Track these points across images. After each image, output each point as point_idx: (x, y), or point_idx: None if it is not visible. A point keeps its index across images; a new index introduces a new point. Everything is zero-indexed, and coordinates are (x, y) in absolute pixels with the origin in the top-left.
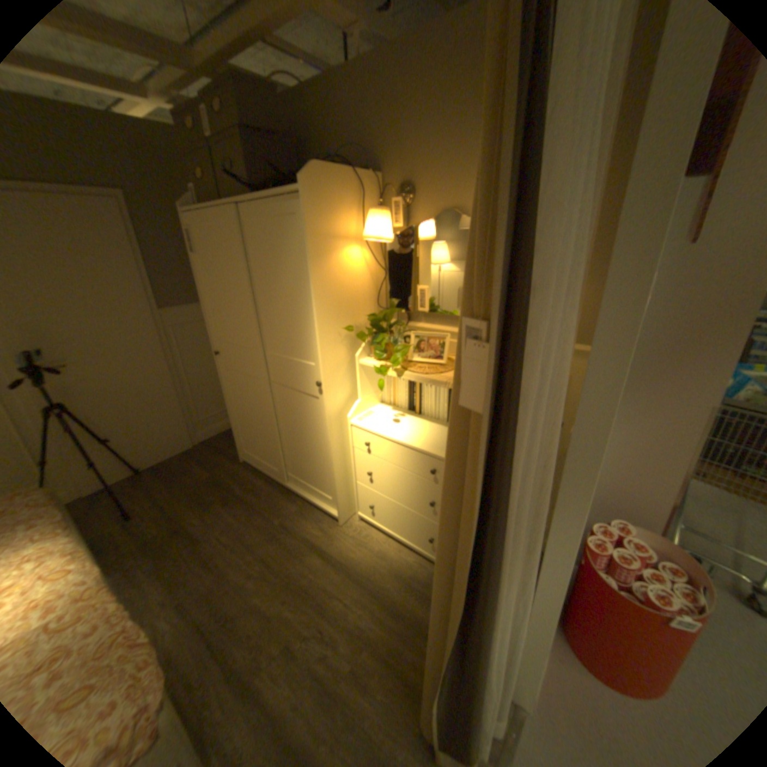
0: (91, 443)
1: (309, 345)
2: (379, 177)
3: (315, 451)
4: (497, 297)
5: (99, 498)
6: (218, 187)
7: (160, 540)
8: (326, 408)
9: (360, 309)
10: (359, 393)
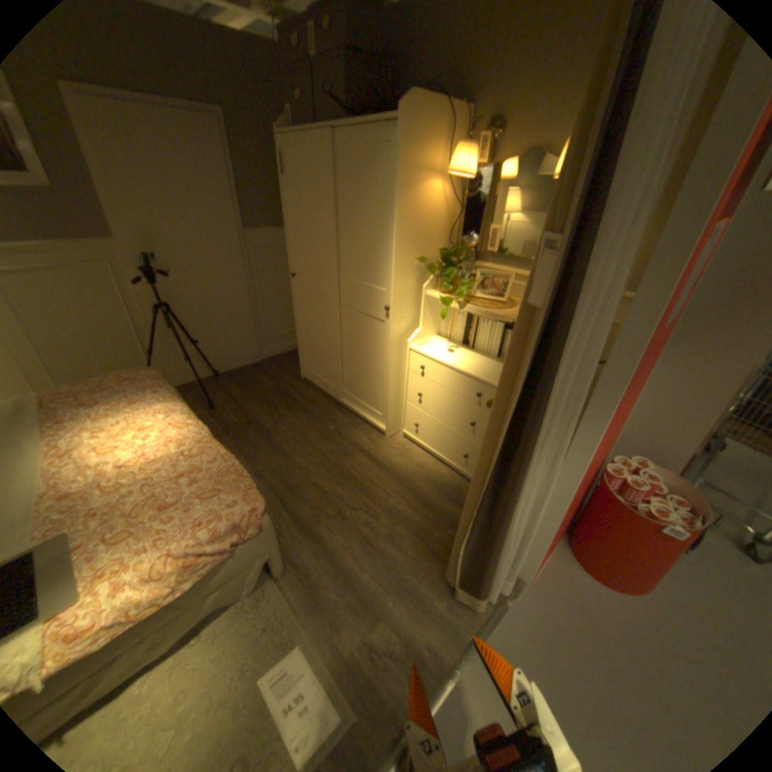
0: (186, 342)
1: (383, 271)
2: (472, 109)
3: (374, 371)
4: (574, 217)
5: (190, 389)
6: (316, 111)
7: (240, 426)
8: (391, 332)
9: (433, 243)
10: (421, 323)
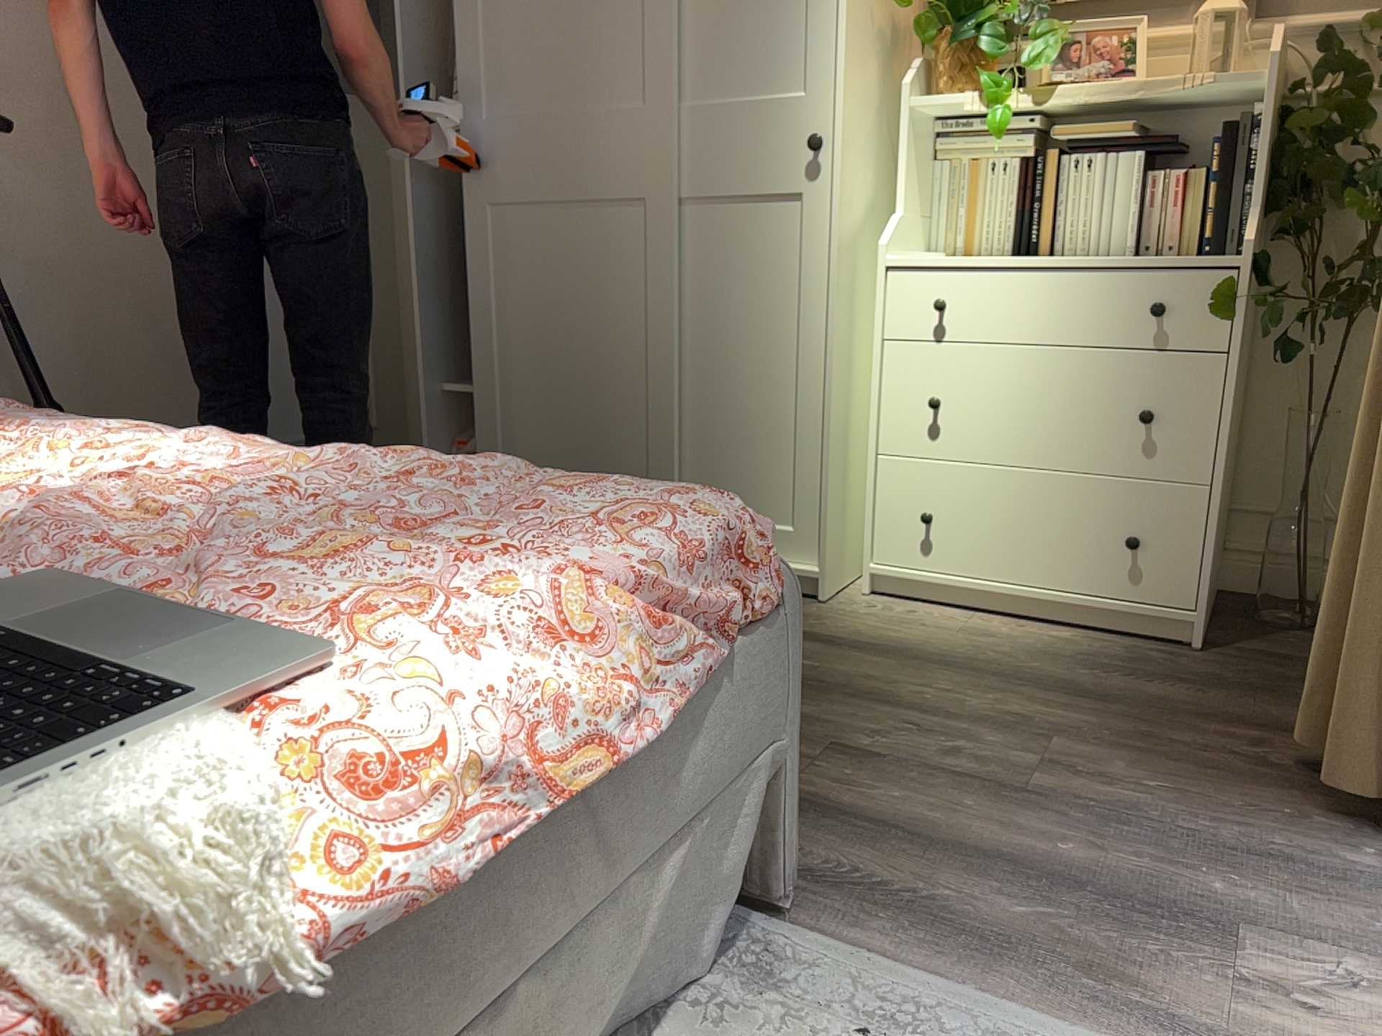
0: None
1: (791, 40)
2: None
3: (756, 381)
4: None
5: None
6: None
7: None
8: (825, 218)
9: None
10: (897, 195)
